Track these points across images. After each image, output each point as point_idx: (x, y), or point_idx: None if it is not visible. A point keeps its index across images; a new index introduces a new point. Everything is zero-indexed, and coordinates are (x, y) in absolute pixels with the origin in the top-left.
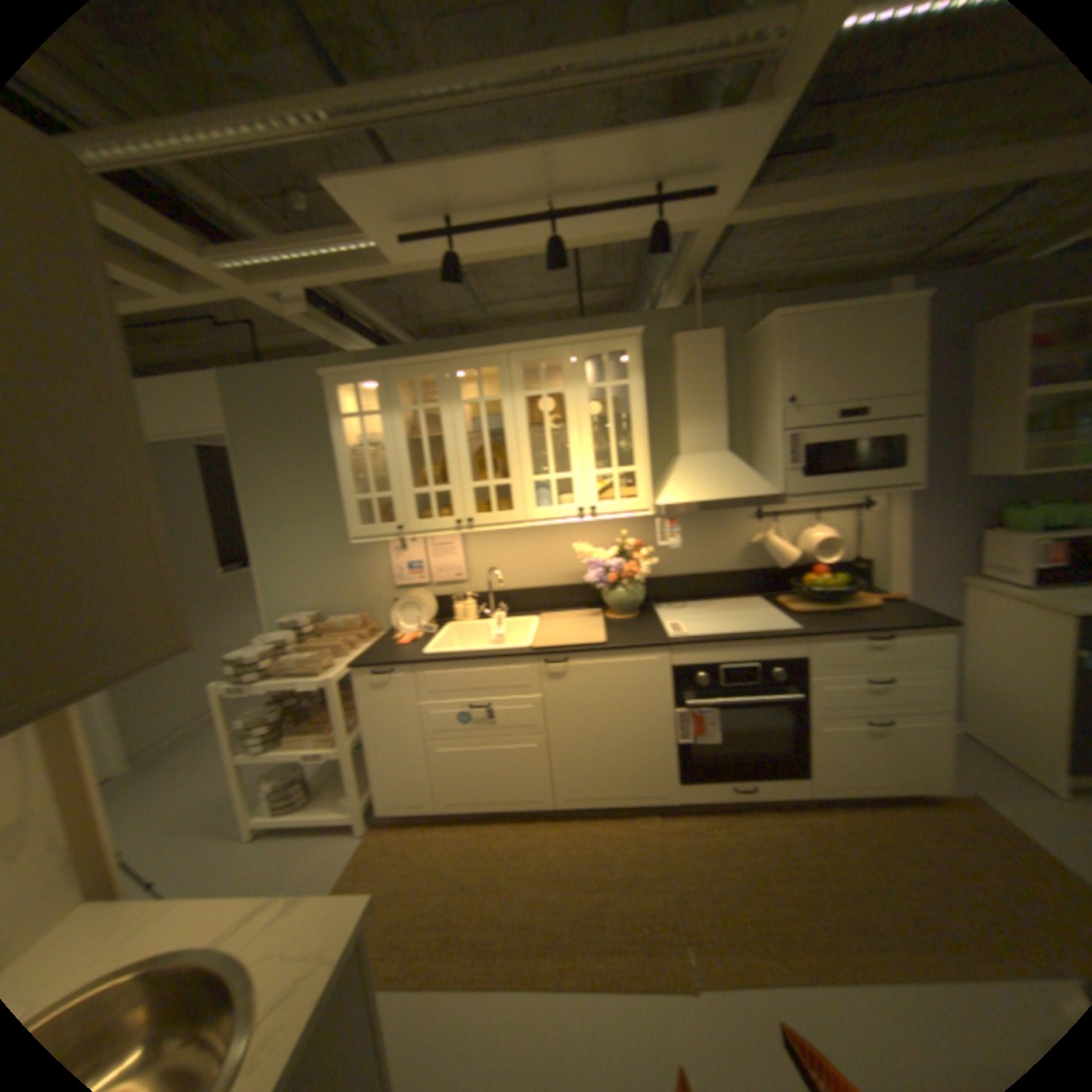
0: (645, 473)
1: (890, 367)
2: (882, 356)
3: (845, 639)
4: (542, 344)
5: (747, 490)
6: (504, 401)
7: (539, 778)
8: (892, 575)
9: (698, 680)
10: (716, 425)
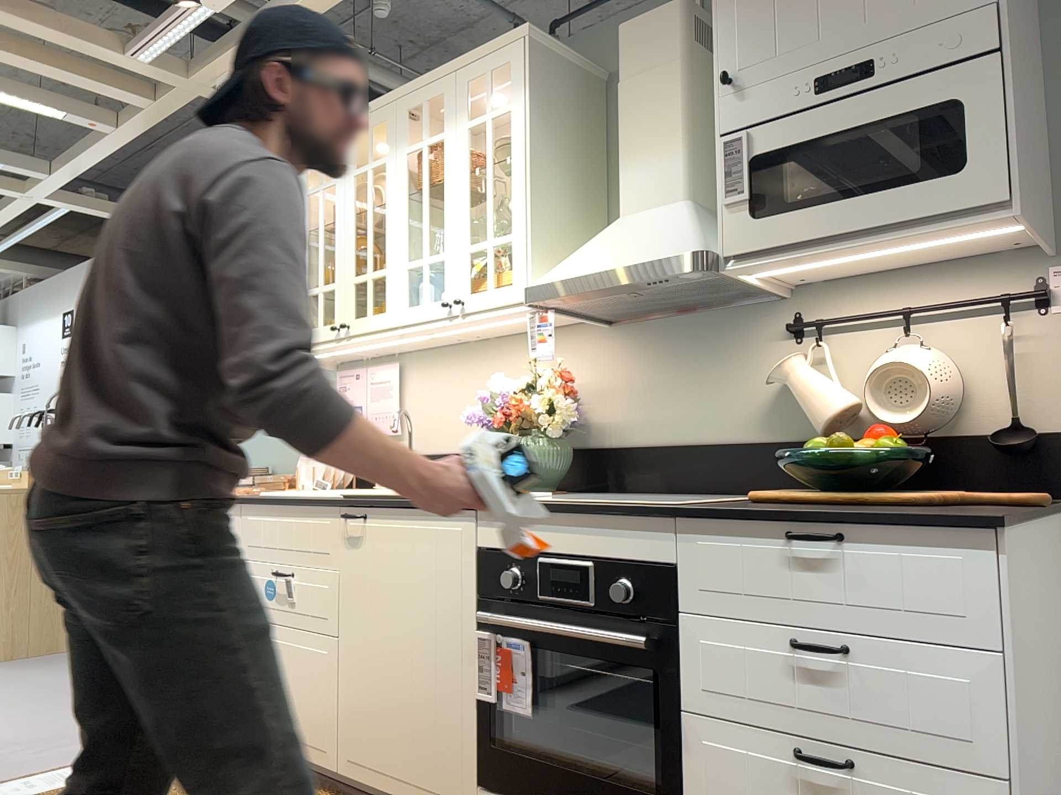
0: (520, 241)
1: None
2: None
3: (738, 529)
4: (423, 82)
5: (651, 252)
6: (386, 165)
7: (322, 708)
8: None
9: (504, 579)
10: (664, 158)
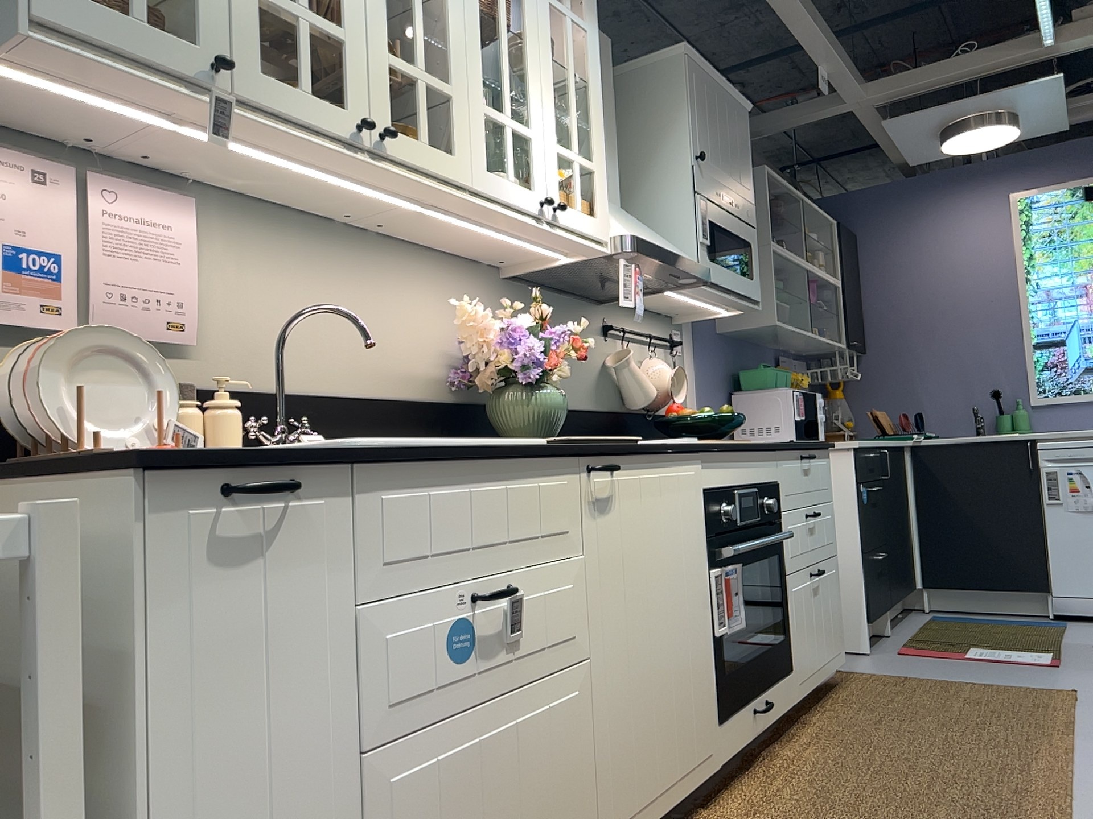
0: (603, 179)
1: (740, 166)
2: (736, 151)
3: (792, 456)
4: None
5: (682, 254)
6: None
7: (576, 788)
8: None
9: (723, 514)
10: (613, 165)
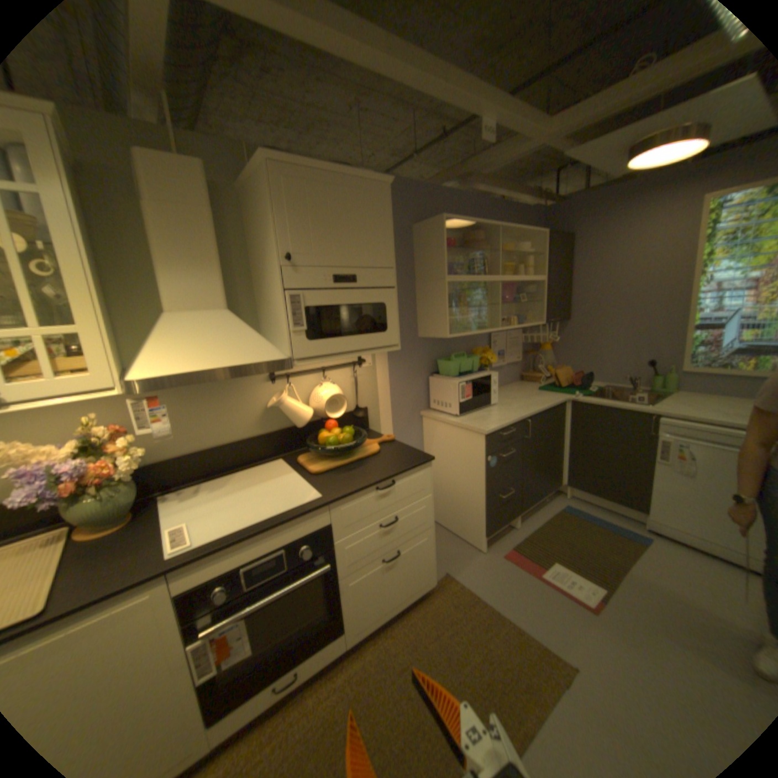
0: (94, 335)
1: (368, 240)
2: (361, 228)
3: (357, 496)
4: None
5: (249, 355)
6: None
7: None
8: (379, 417)
9: (209, 600)
10: (206, 277)
